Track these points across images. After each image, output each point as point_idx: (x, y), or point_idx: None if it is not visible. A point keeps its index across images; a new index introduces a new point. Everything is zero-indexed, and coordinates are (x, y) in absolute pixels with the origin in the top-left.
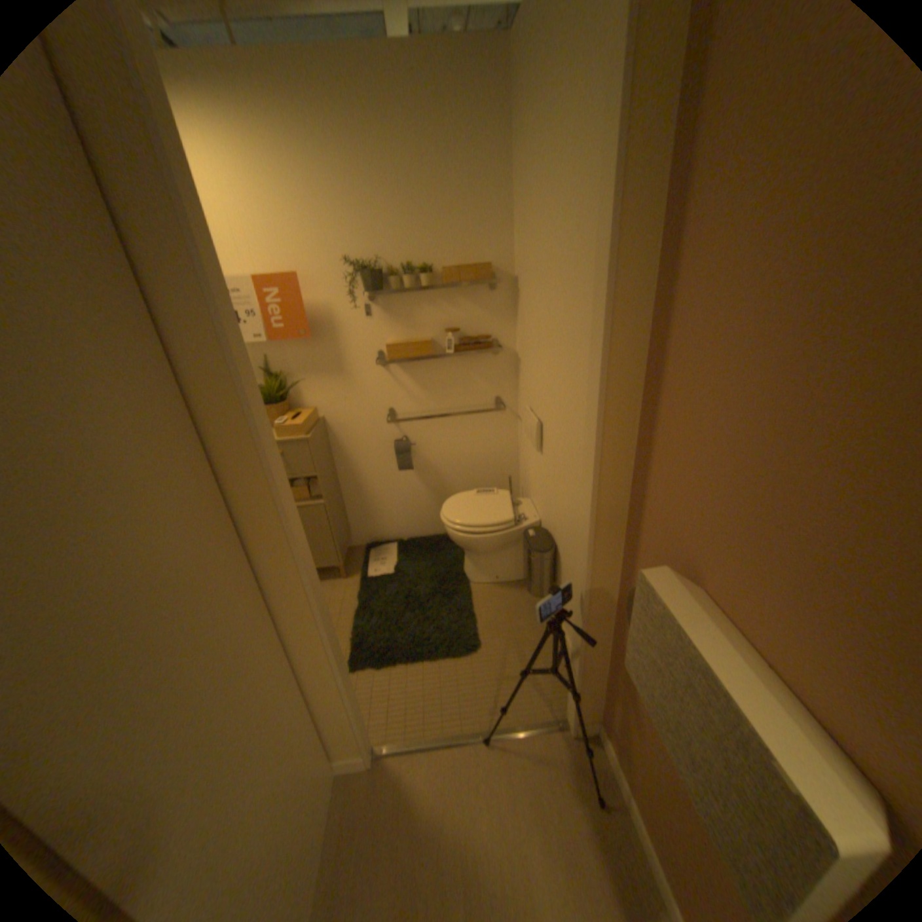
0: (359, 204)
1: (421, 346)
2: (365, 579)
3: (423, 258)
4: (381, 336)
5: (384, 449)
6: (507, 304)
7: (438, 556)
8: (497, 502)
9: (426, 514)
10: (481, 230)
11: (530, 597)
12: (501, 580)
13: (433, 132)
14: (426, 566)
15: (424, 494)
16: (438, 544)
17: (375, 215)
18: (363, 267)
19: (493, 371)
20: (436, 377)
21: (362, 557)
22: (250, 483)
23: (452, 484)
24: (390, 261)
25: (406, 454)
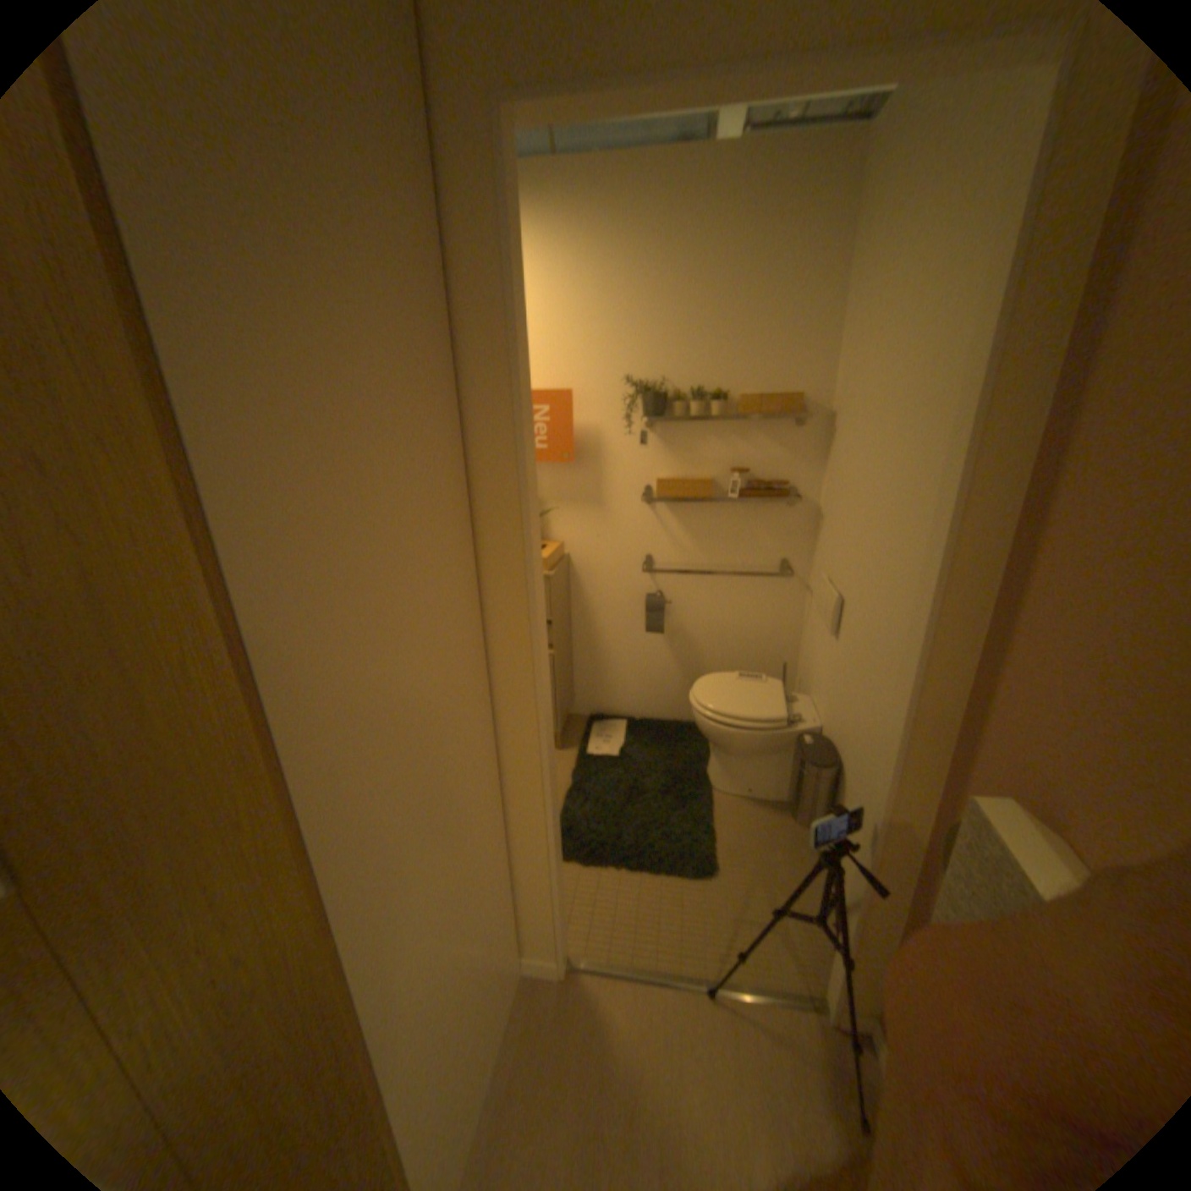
0: (659, 321)
1: (704, 487)
2: (589, 758)
3: (723, 385)
4: (657, 471)
5: (637, 605)
6: (822, 446)
7: (681, 750)
8: (772, 695)
9: (674, 695)
10: (802, 355)
11: (800, 830)
12: (762, 799)
13: (761, 241)
14: (665, 760)
15: (675, 669)
16: (683, 736)
17: (675, 334)
18: (652, 391)
19: (790, 528)
20: (715, 527)
21: (588, 732)
22: (513, 611)
23: (713, 663)
24: (684, 386)
25: (663, 615)
